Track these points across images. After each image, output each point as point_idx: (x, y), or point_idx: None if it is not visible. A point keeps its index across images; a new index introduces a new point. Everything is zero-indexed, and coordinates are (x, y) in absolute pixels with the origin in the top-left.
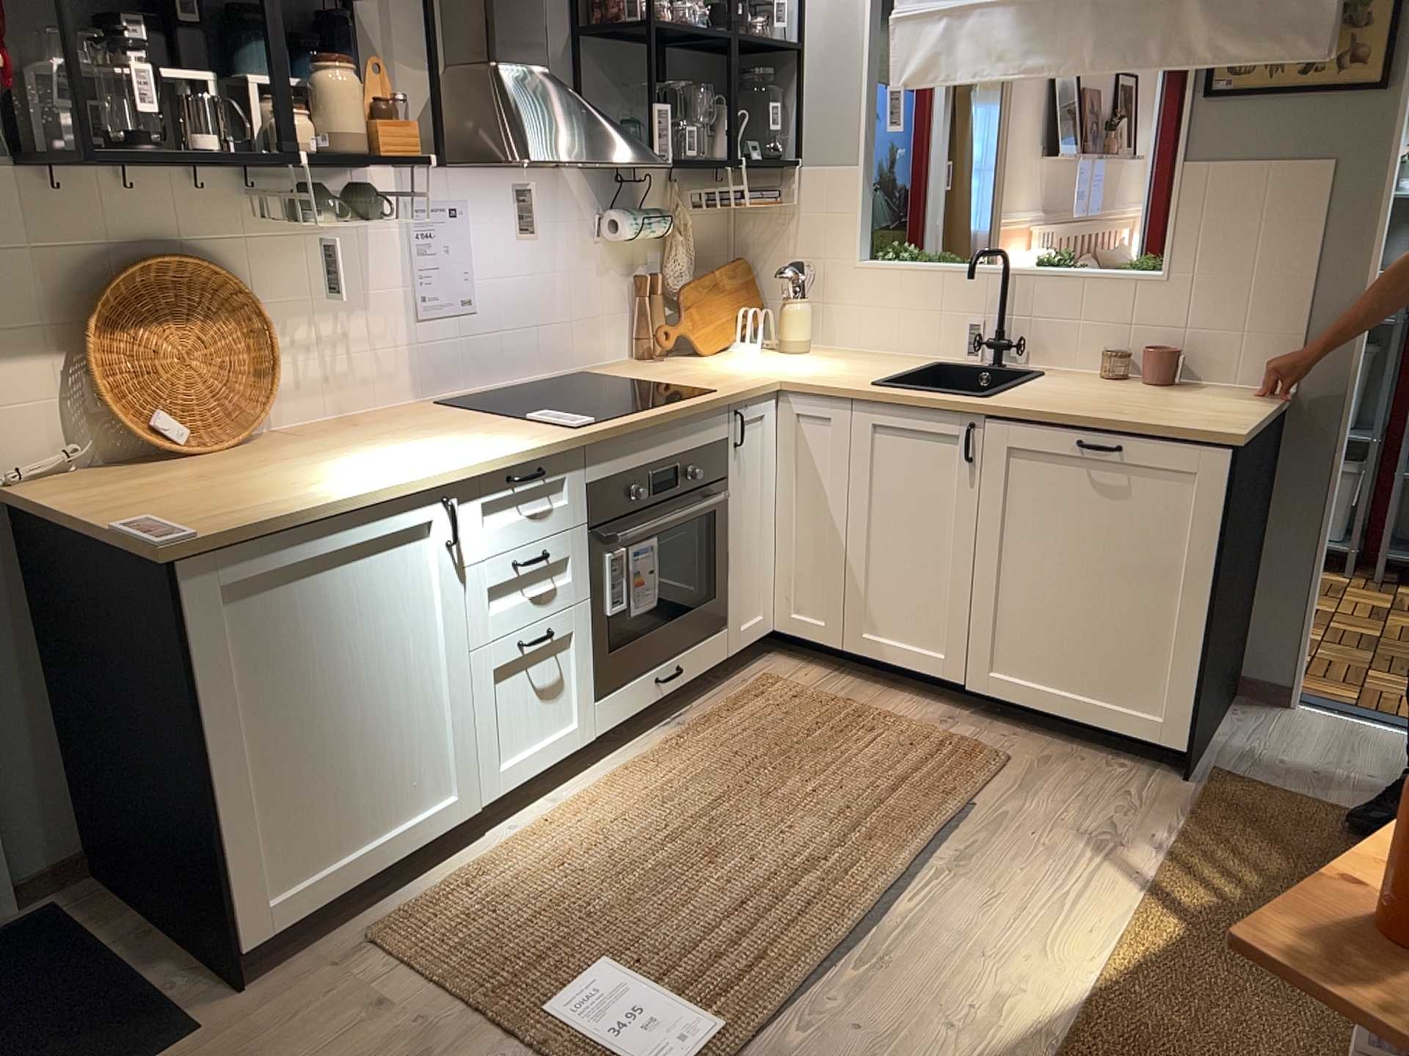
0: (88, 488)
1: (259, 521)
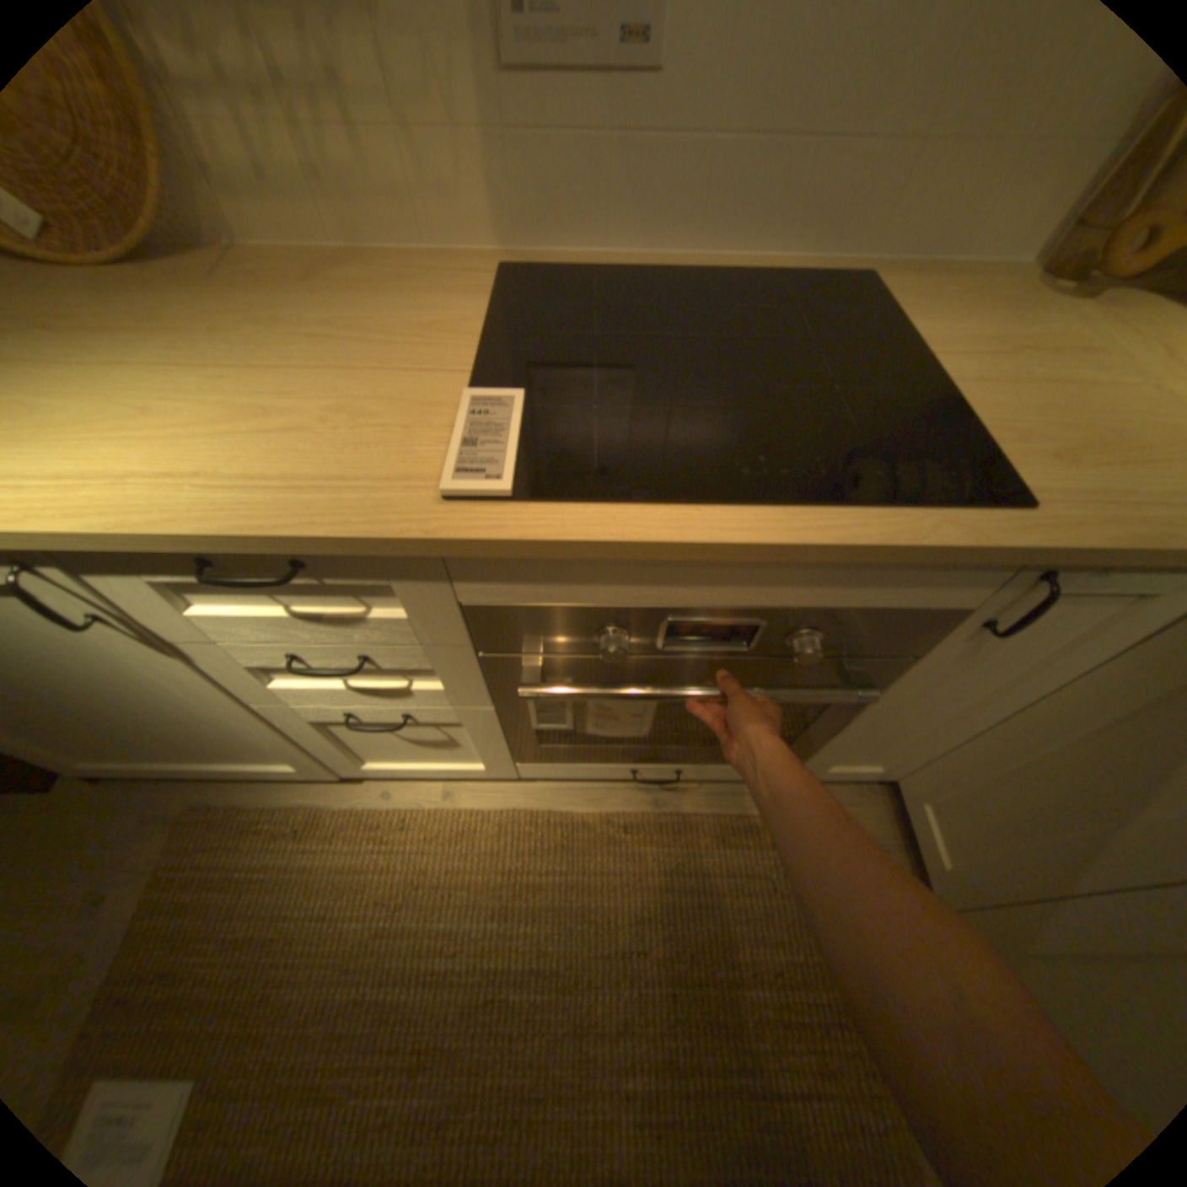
0: None
1: None
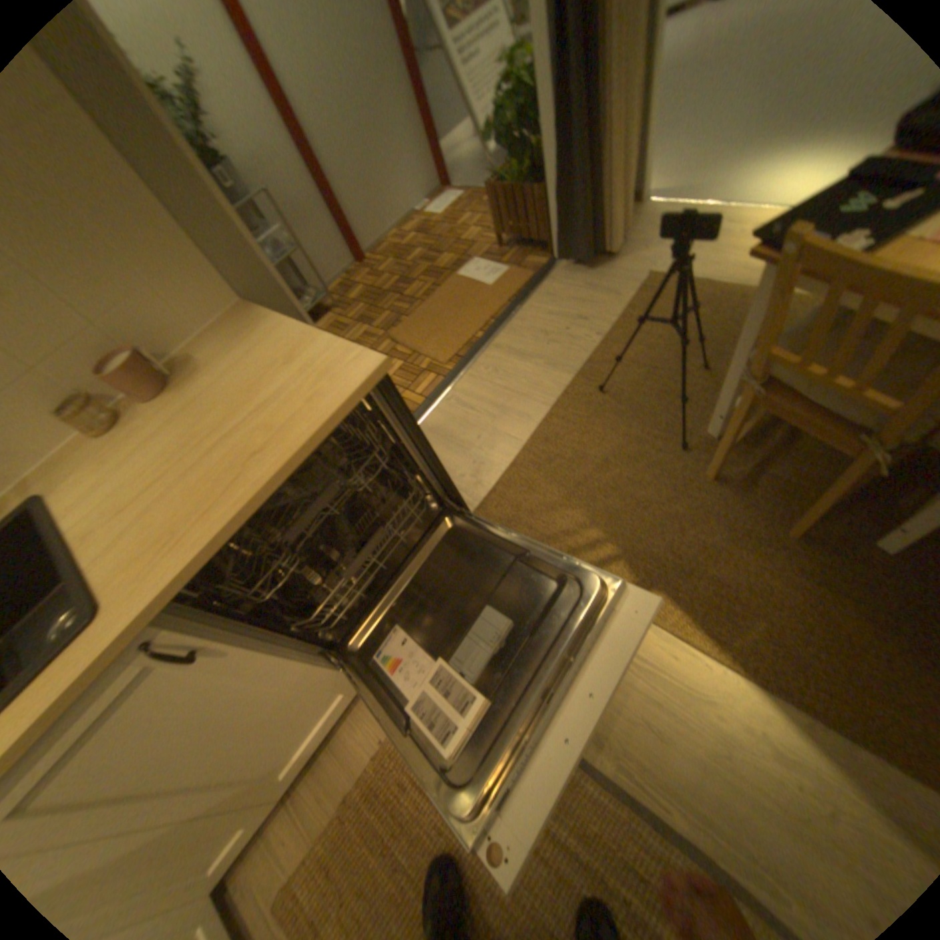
0: None
1: None
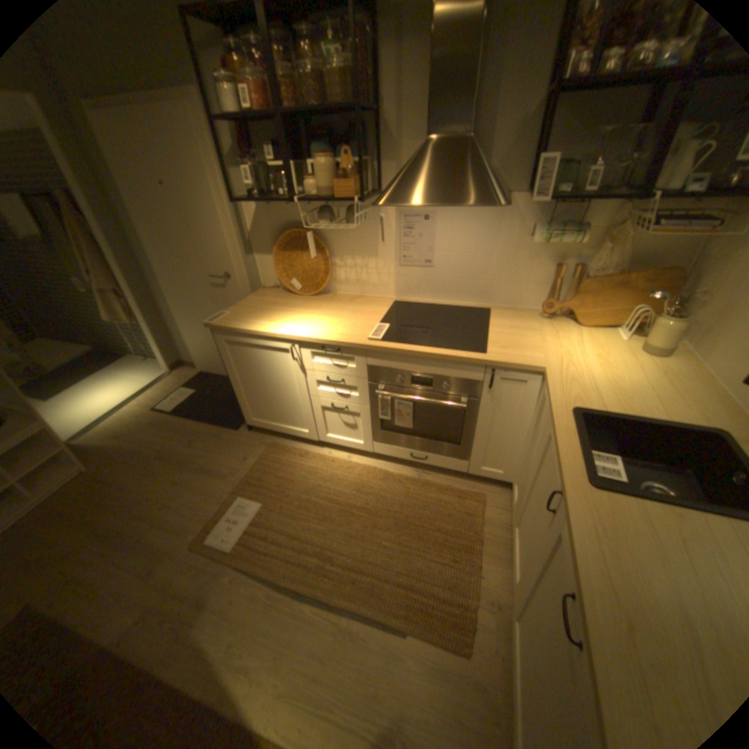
0: (262, 295)
1: (228, 326)
